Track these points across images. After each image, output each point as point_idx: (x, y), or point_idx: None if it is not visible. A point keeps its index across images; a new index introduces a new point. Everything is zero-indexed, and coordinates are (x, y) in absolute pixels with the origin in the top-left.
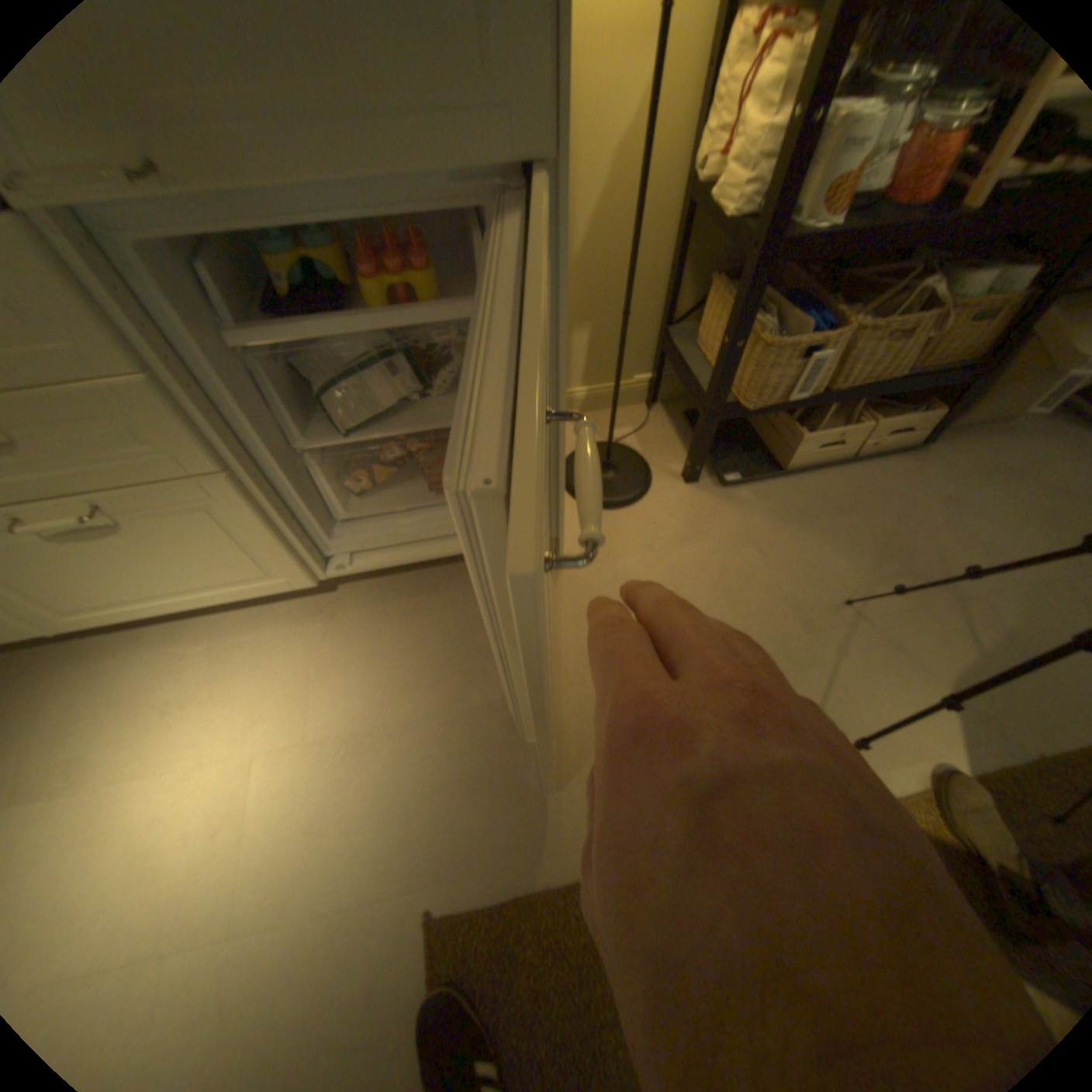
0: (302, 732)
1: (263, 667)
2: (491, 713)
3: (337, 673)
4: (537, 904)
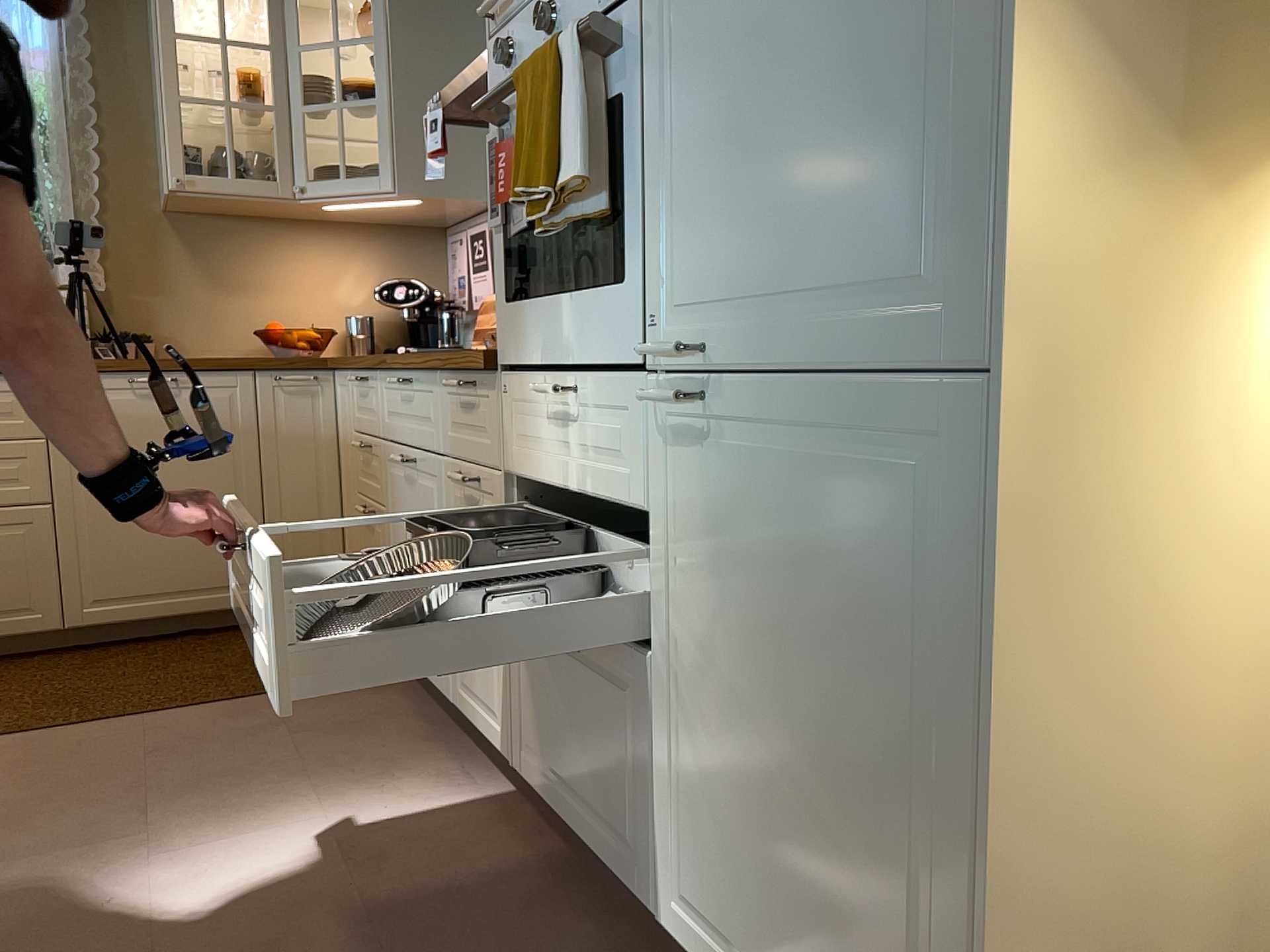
0: None
1: None
2: None
3: None
4: None
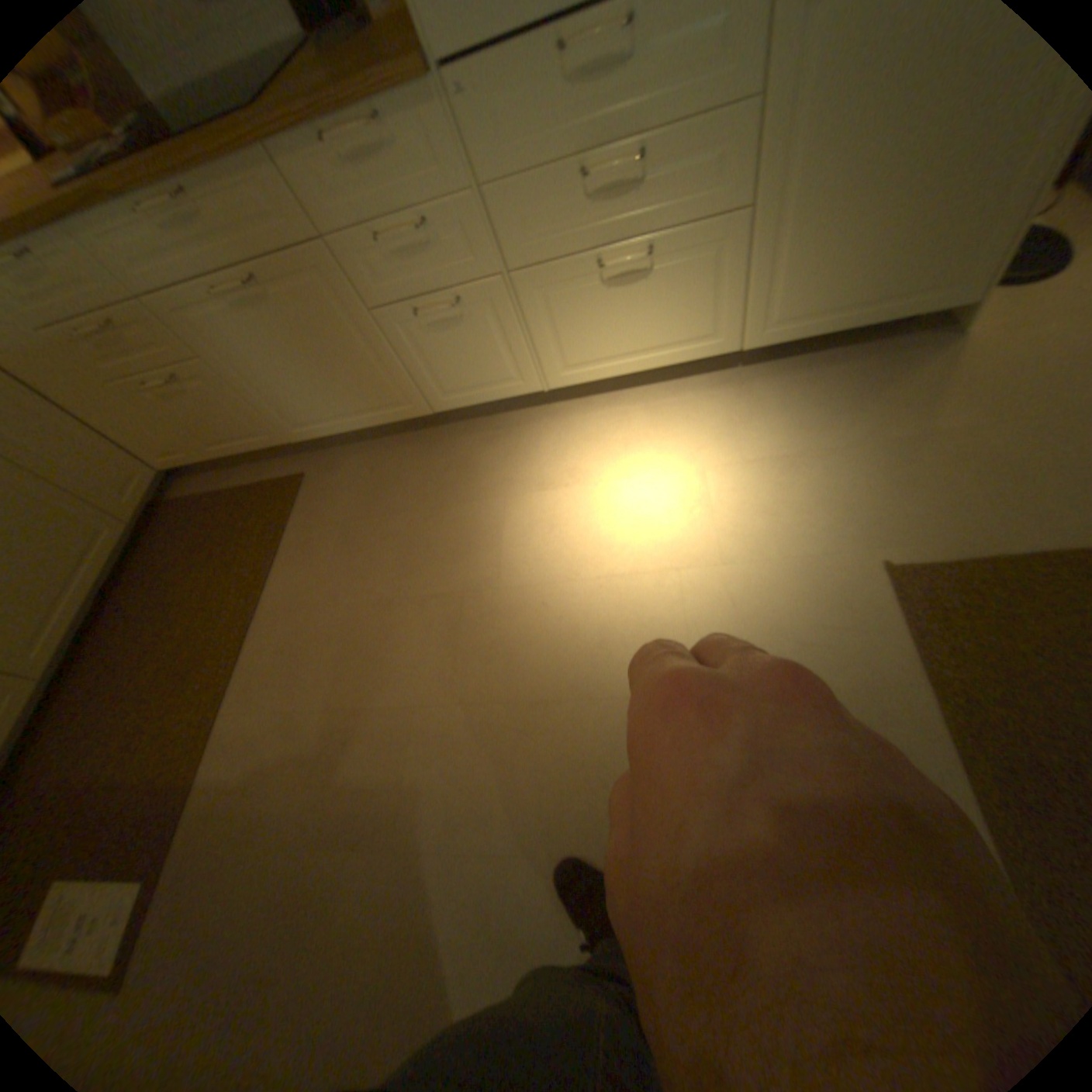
0: (739, 455)
1: (691, 416)
2: (916, 442)
3: (757, 419)
4: (998, 564)
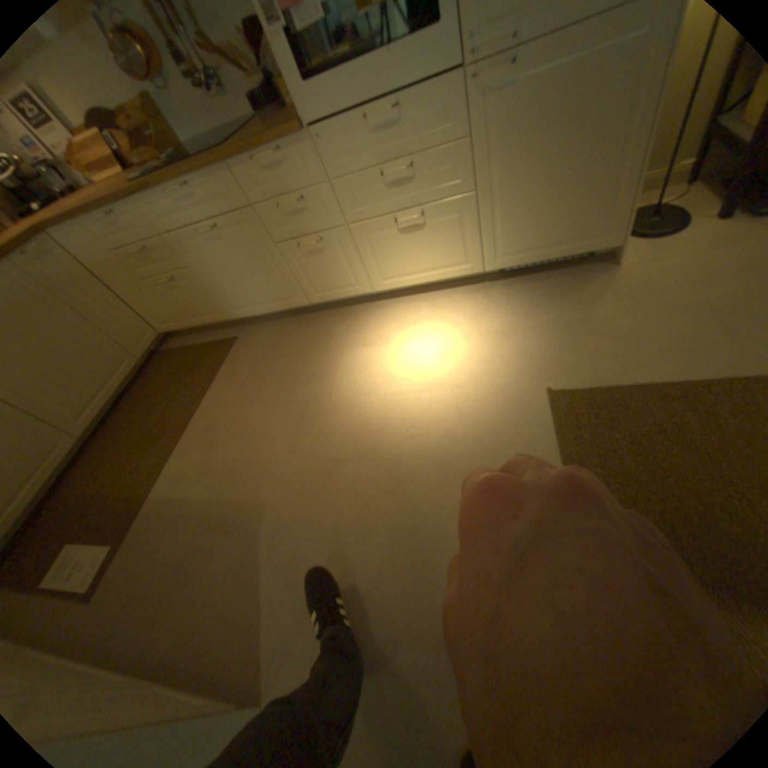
0: (477, 330)
1: (454, 309)
2: (579, 324)
3: (491, 310)
4: (612, 390)
